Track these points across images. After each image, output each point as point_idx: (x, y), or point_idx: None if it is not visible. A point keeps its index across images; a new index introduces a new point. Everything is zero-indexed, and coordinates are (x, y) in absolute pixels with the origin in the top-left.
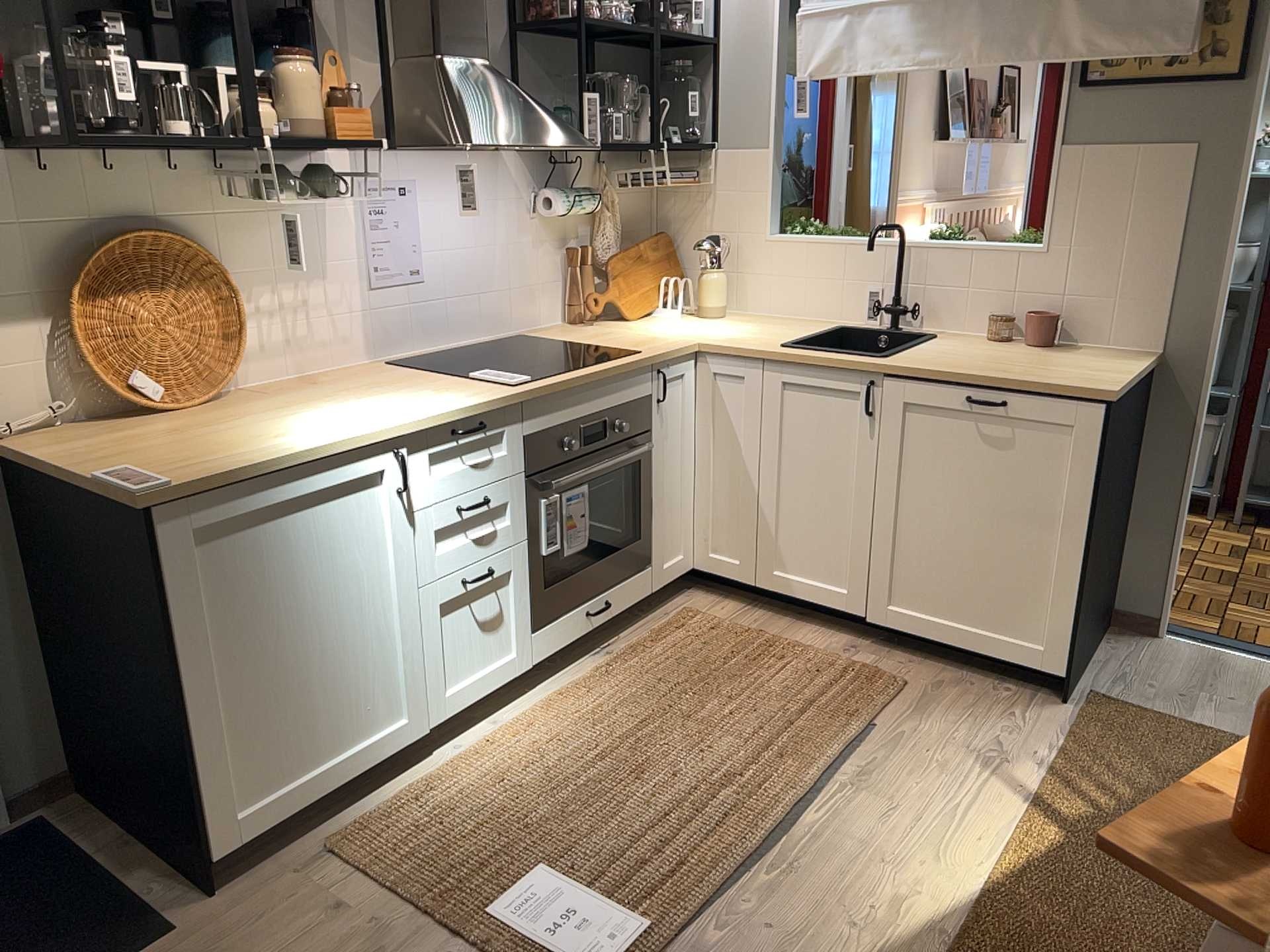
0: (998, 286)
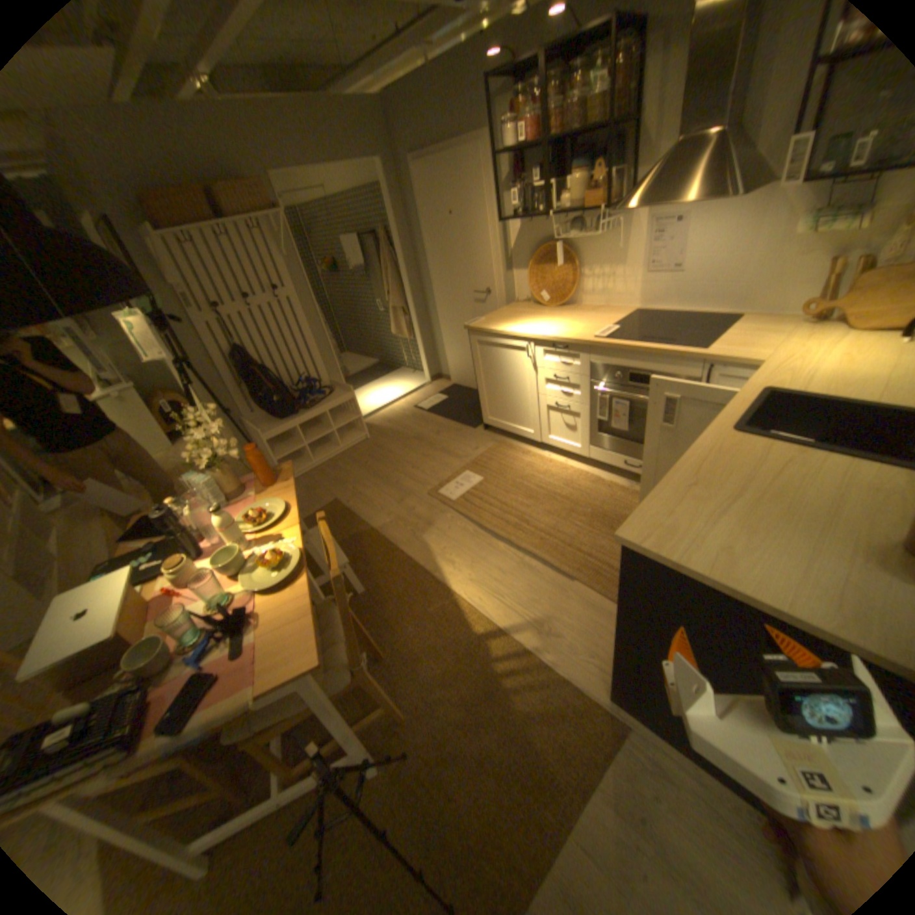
0: None
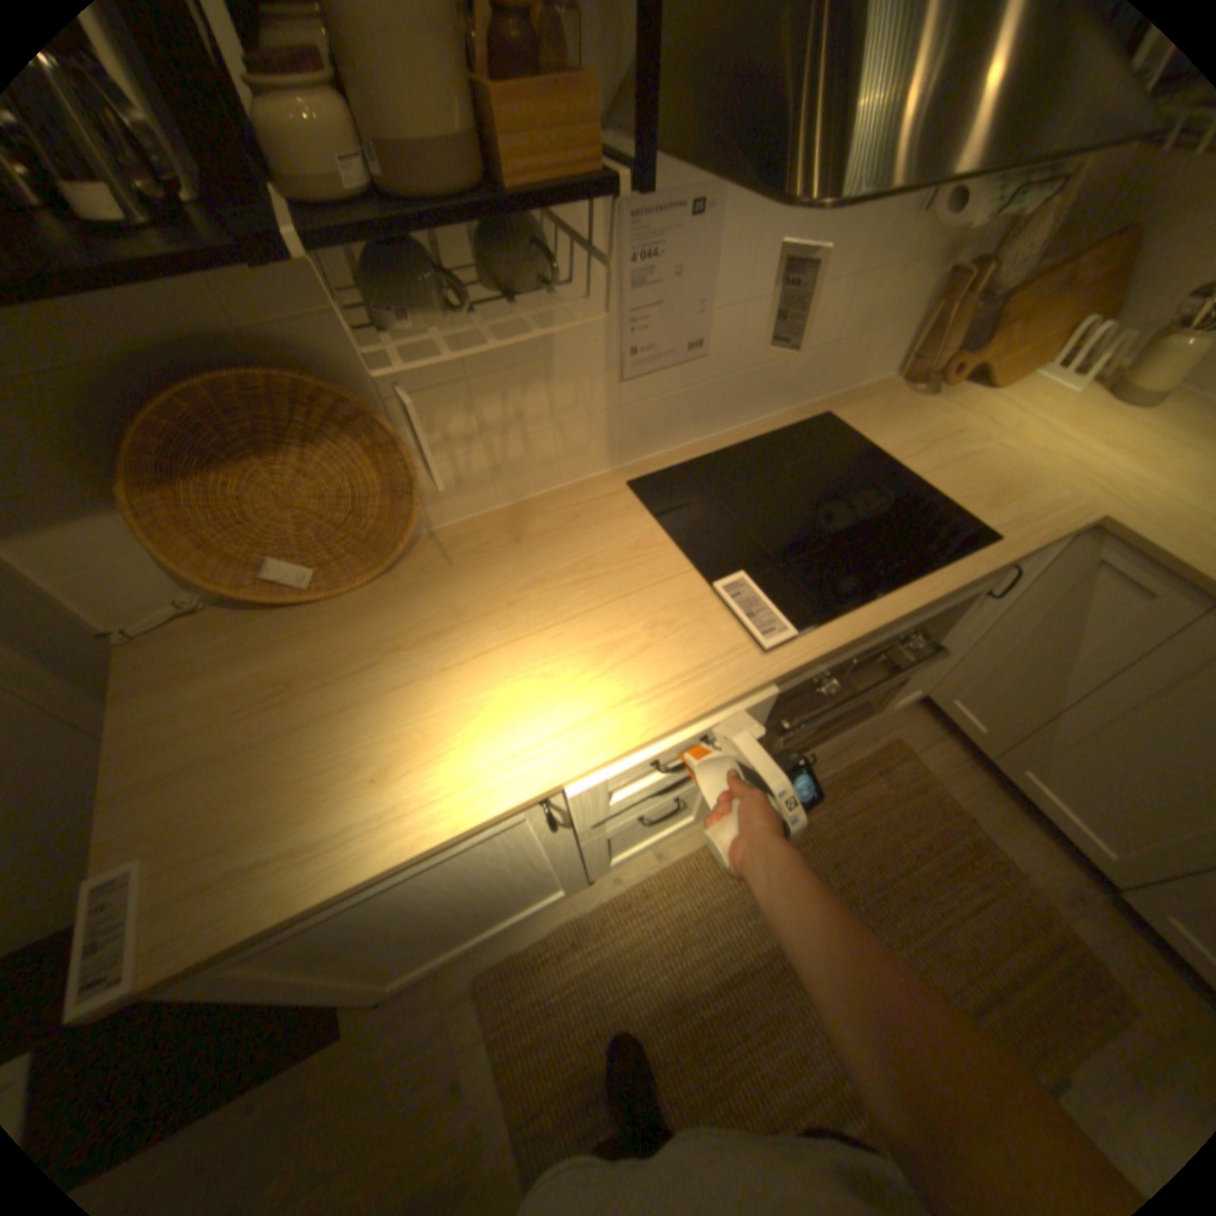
0: None
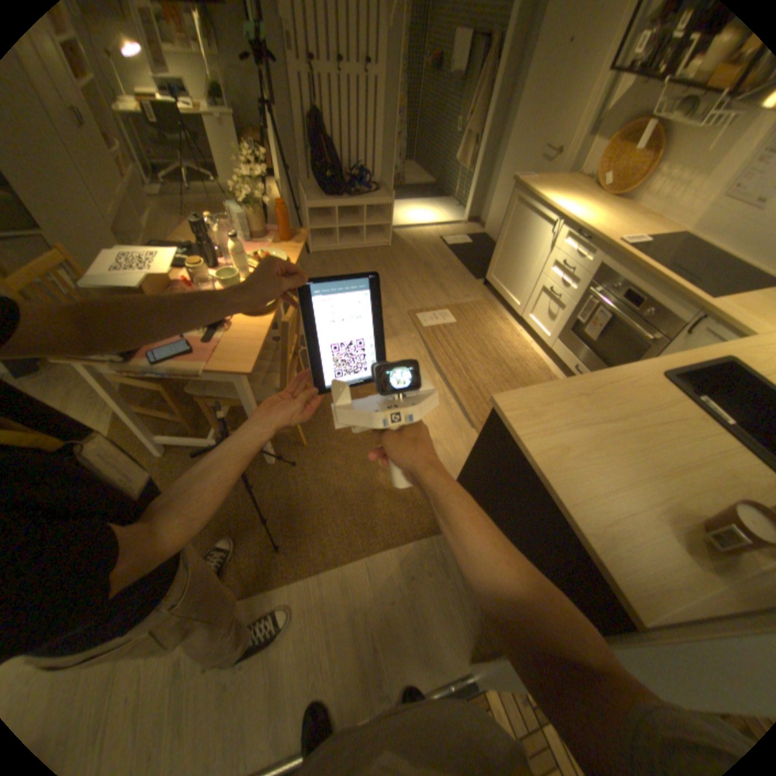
0: None
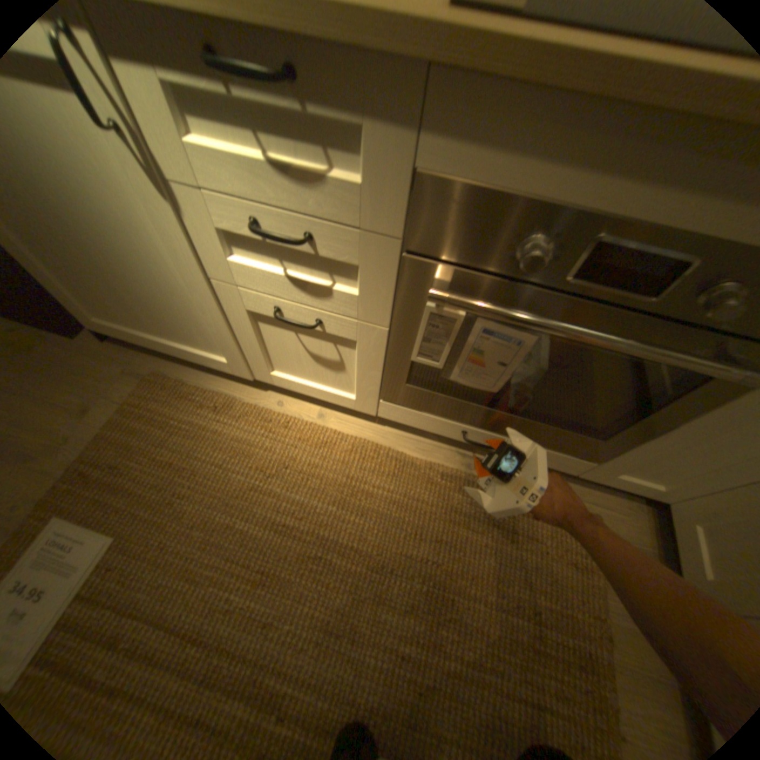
0: None
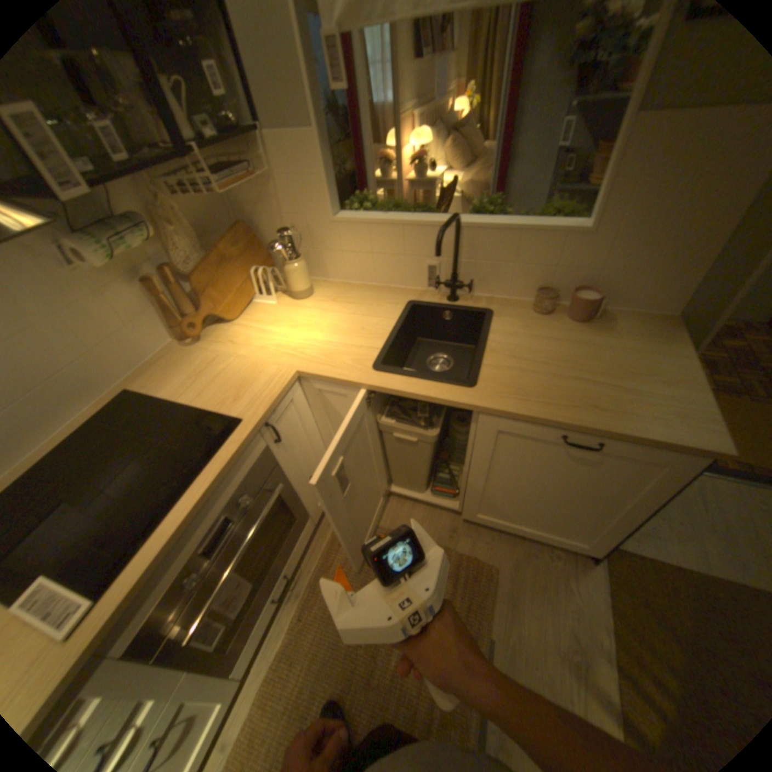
0: (541, 262)
